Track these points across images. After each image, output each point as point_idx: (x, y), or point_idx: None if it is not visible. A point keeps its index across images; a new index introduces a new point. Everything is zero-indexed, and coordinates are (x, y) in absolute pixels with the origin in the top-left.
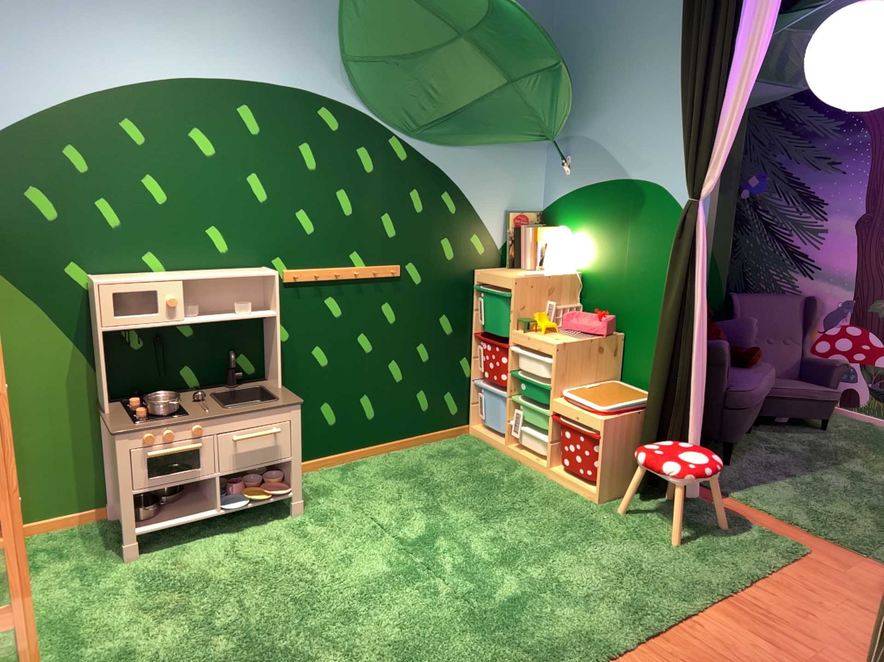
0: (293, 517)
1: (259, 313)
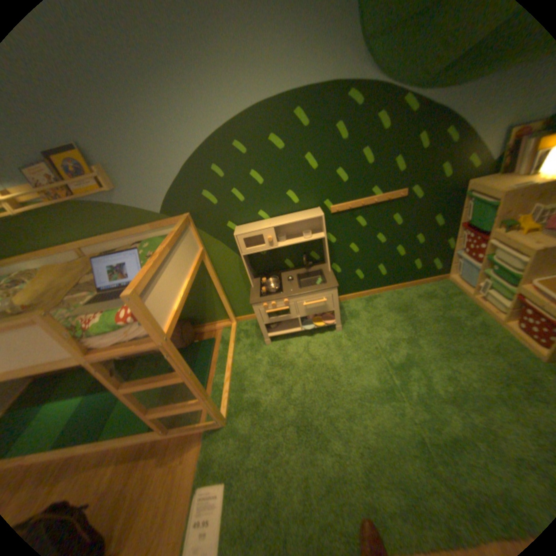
0: (336, 332)
1: (316, 236)
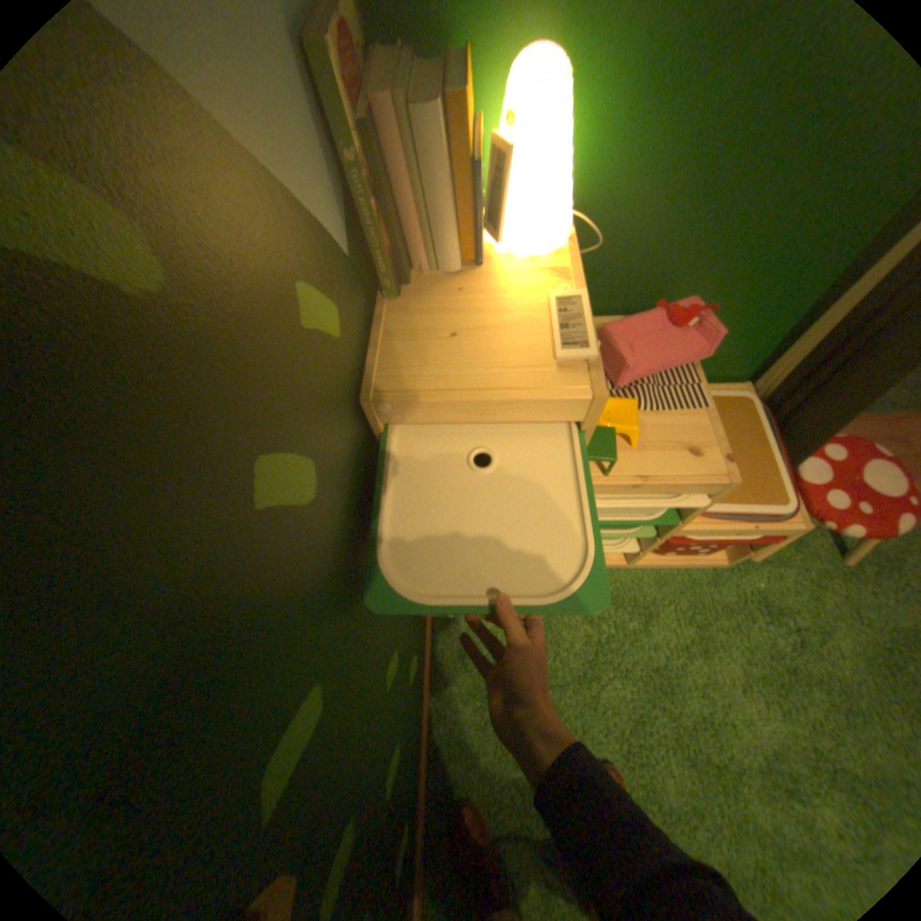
0: None
1: None
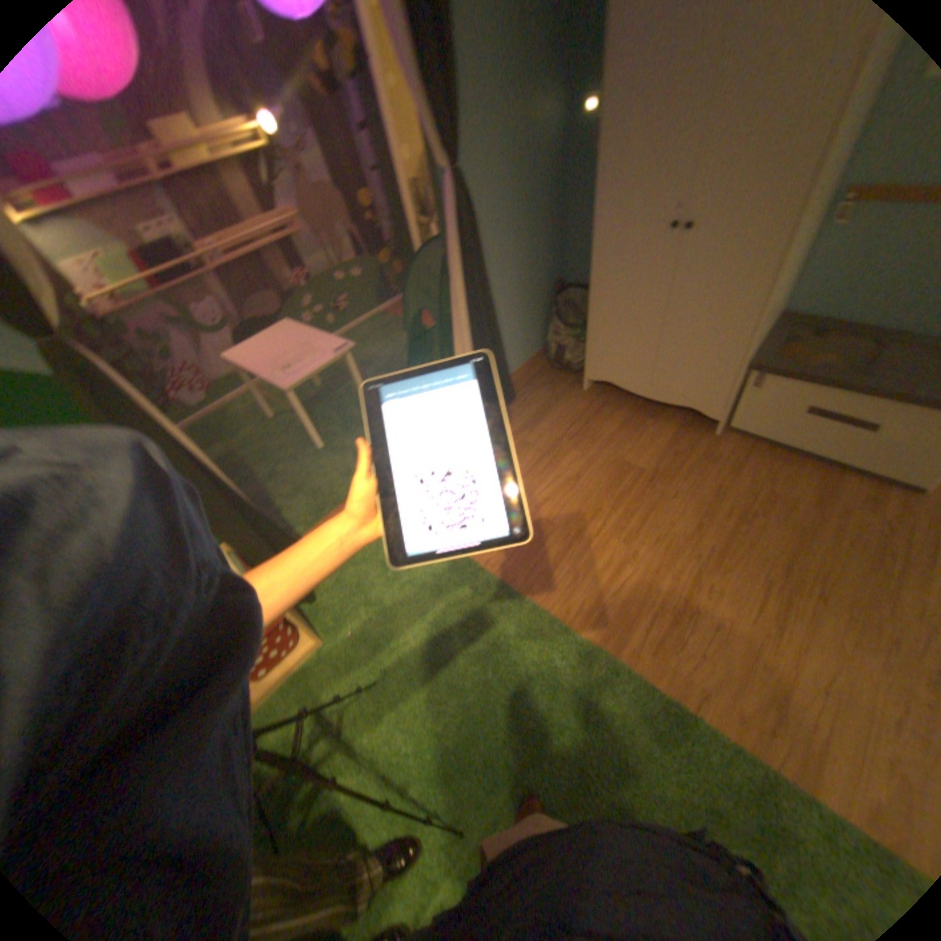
0: None
1: None
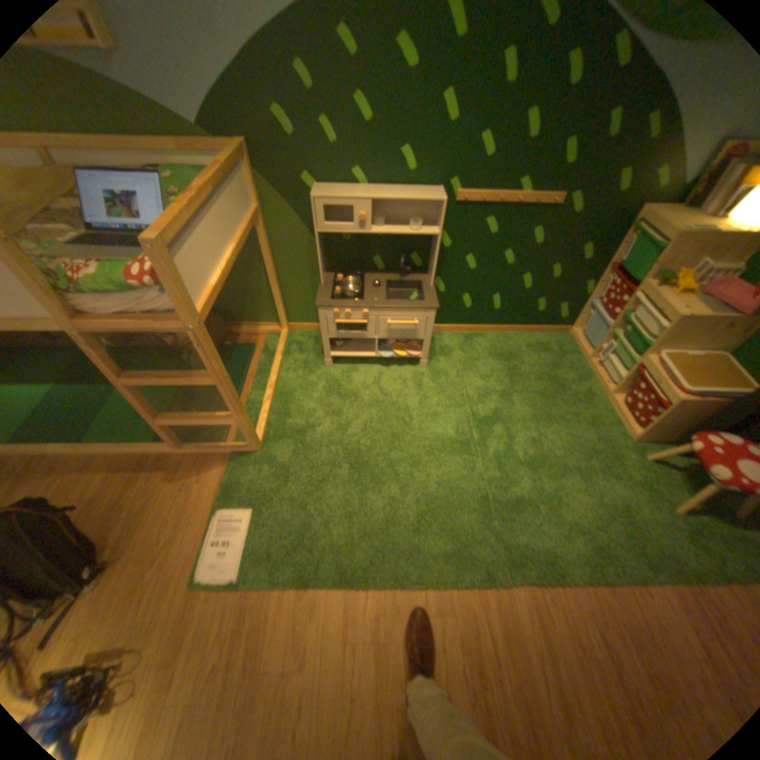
0: (419, 368)
1: (427, 230)
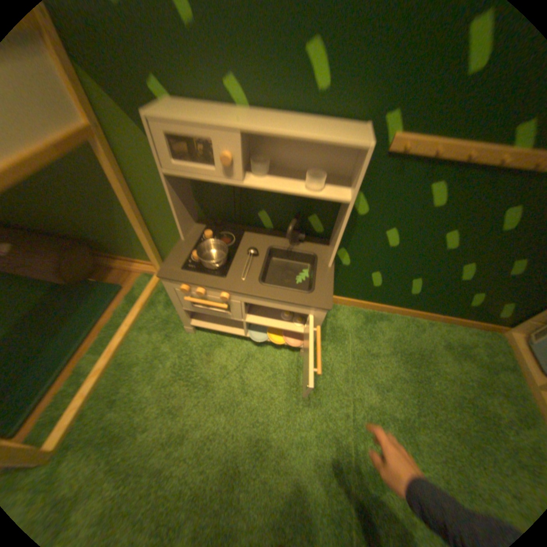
0: (300, 356)
1: (335, 192)
